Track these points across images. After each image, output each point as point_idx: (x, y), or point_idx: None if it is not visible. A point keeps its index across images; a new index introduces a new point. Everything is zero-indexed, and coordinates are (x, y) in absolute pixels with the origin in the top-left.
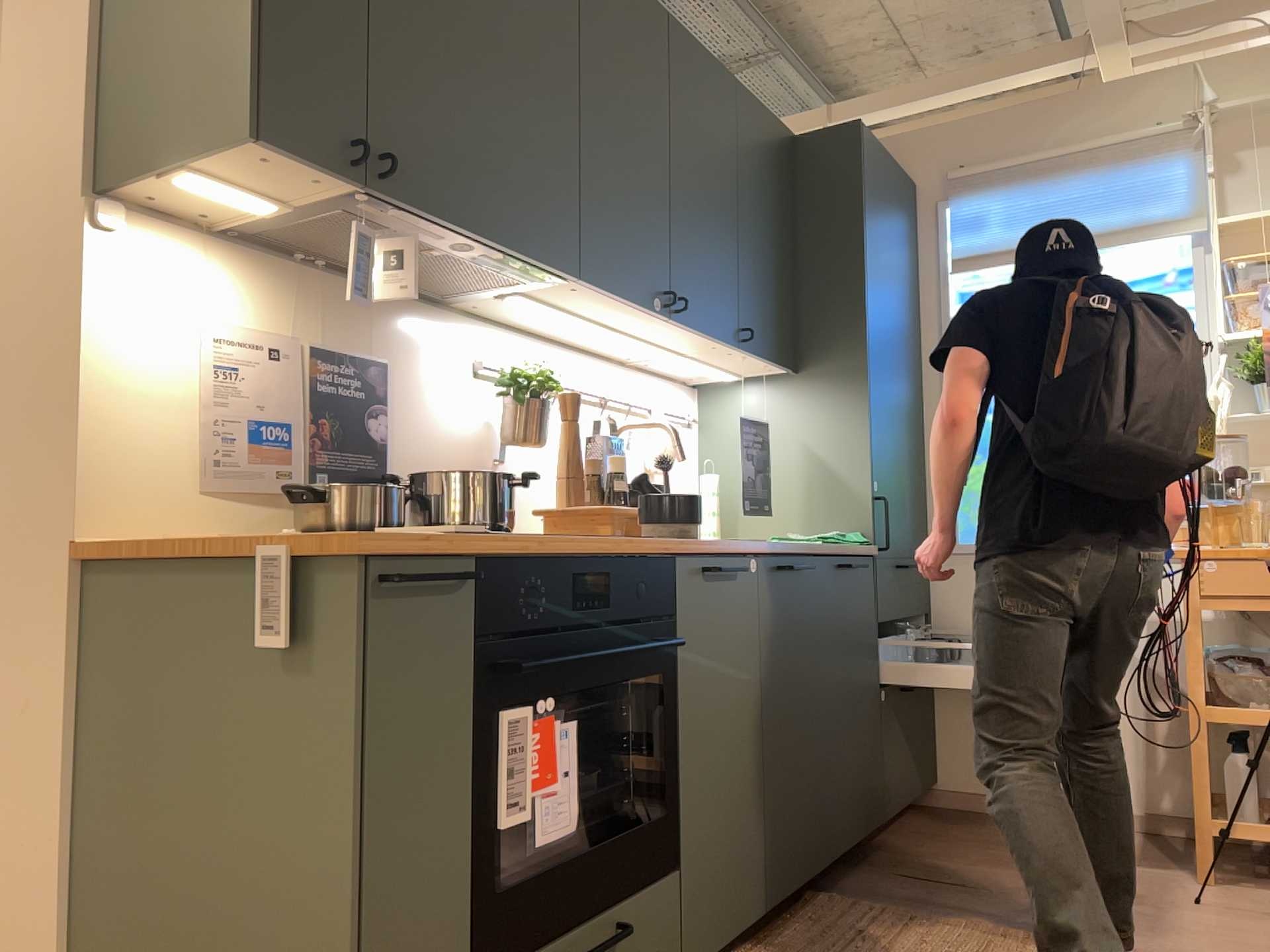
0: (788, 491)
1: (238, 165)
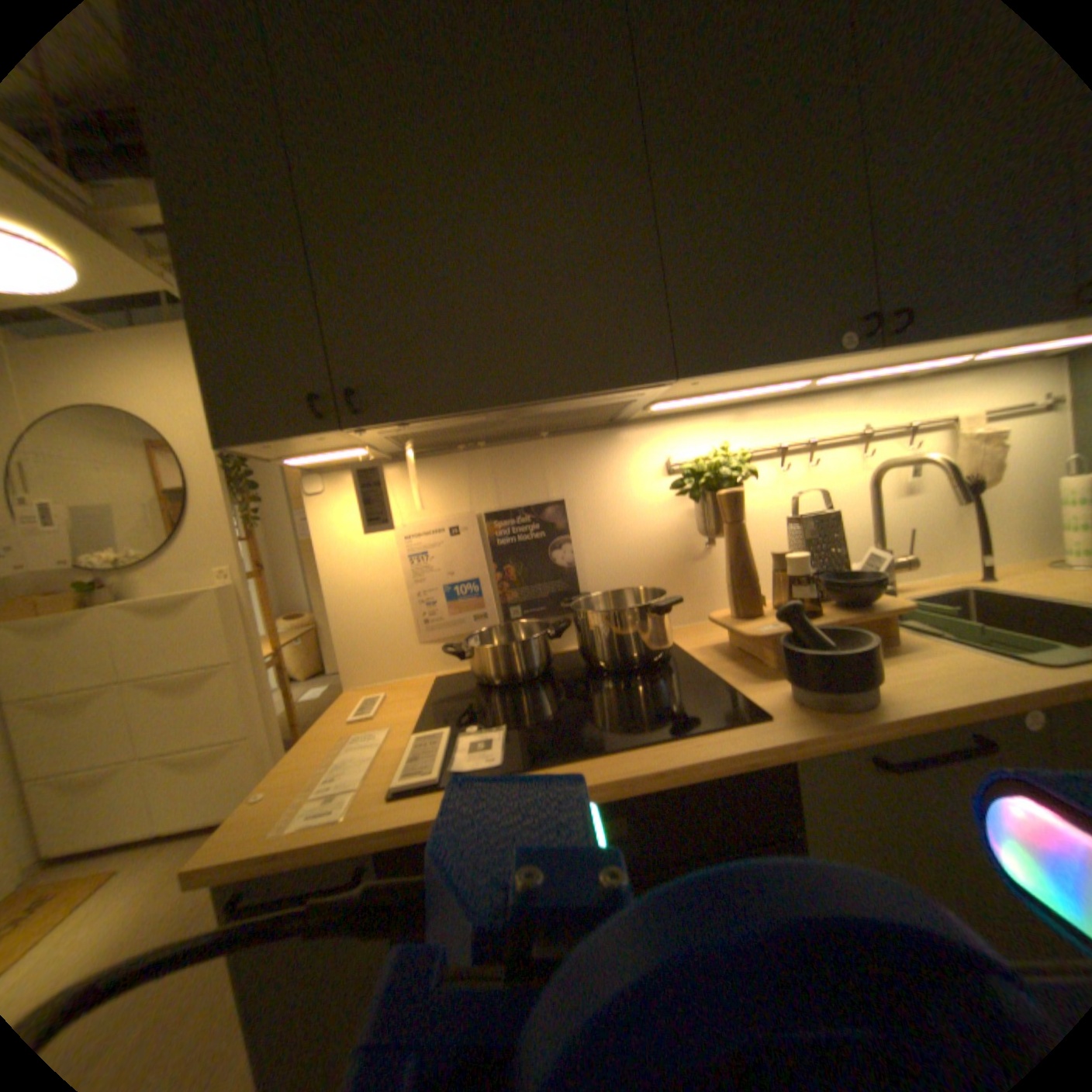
0: None
1: (273, 451)
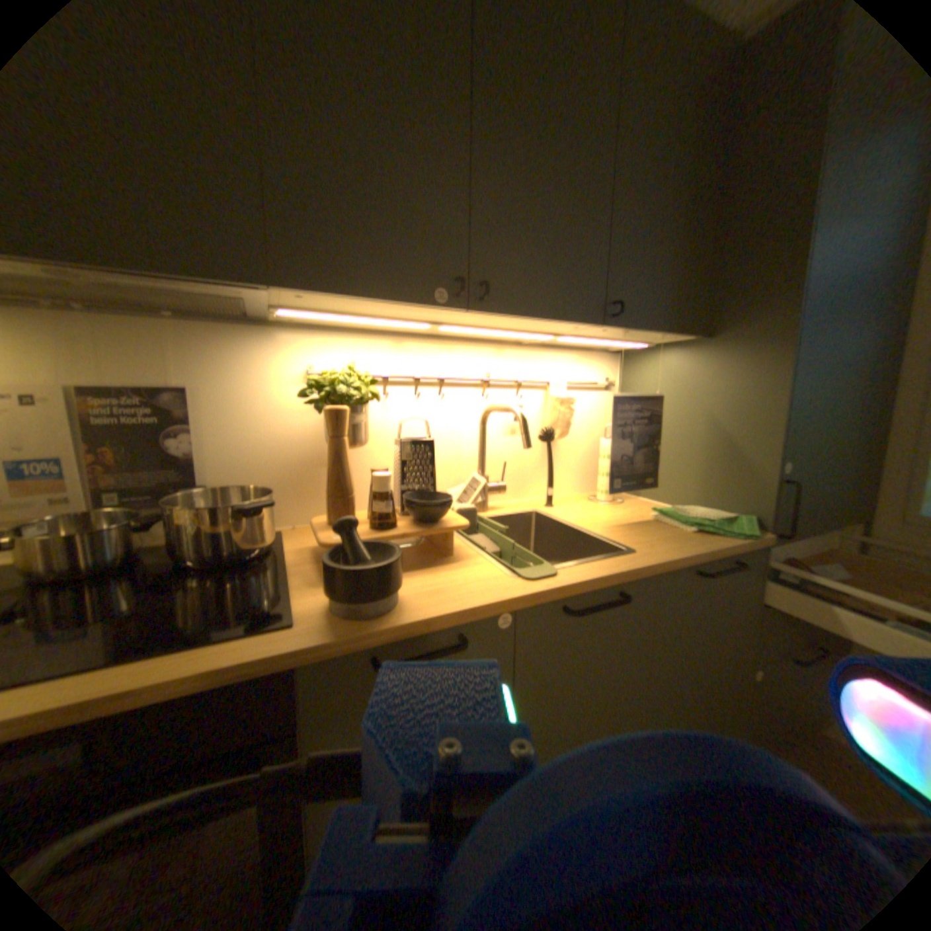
0: (684, 456)
1: None
